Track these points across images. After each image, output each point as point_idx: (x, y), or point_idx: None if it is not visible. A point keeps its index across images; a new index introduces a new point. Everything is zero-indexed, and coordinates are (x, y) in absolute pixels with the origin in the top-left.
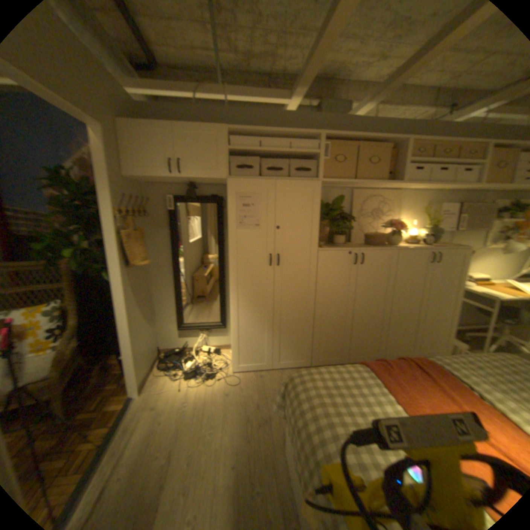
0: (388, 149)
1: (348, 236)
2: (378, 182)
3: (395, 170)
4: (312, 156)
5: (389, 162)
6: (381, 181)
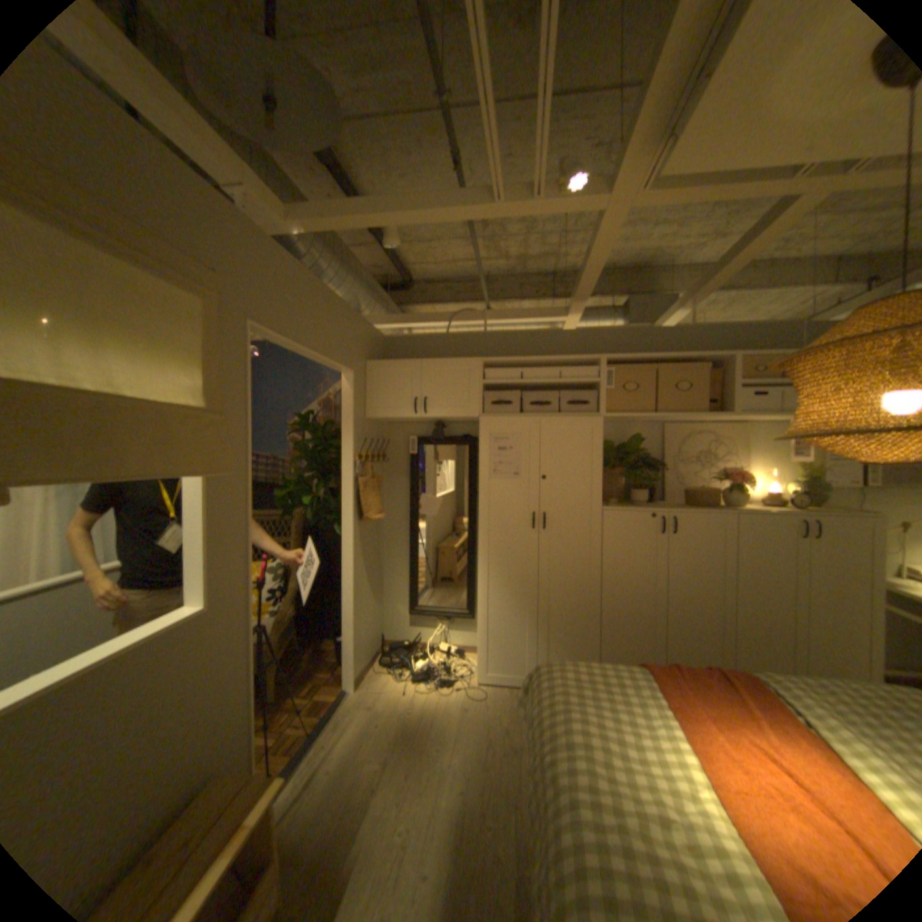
0: (707, 370)
1: (661, 492)
2: (690, 415)
3: (721, 398)
4: (590, 385)
5: (707, 388)
6: (696, 414)
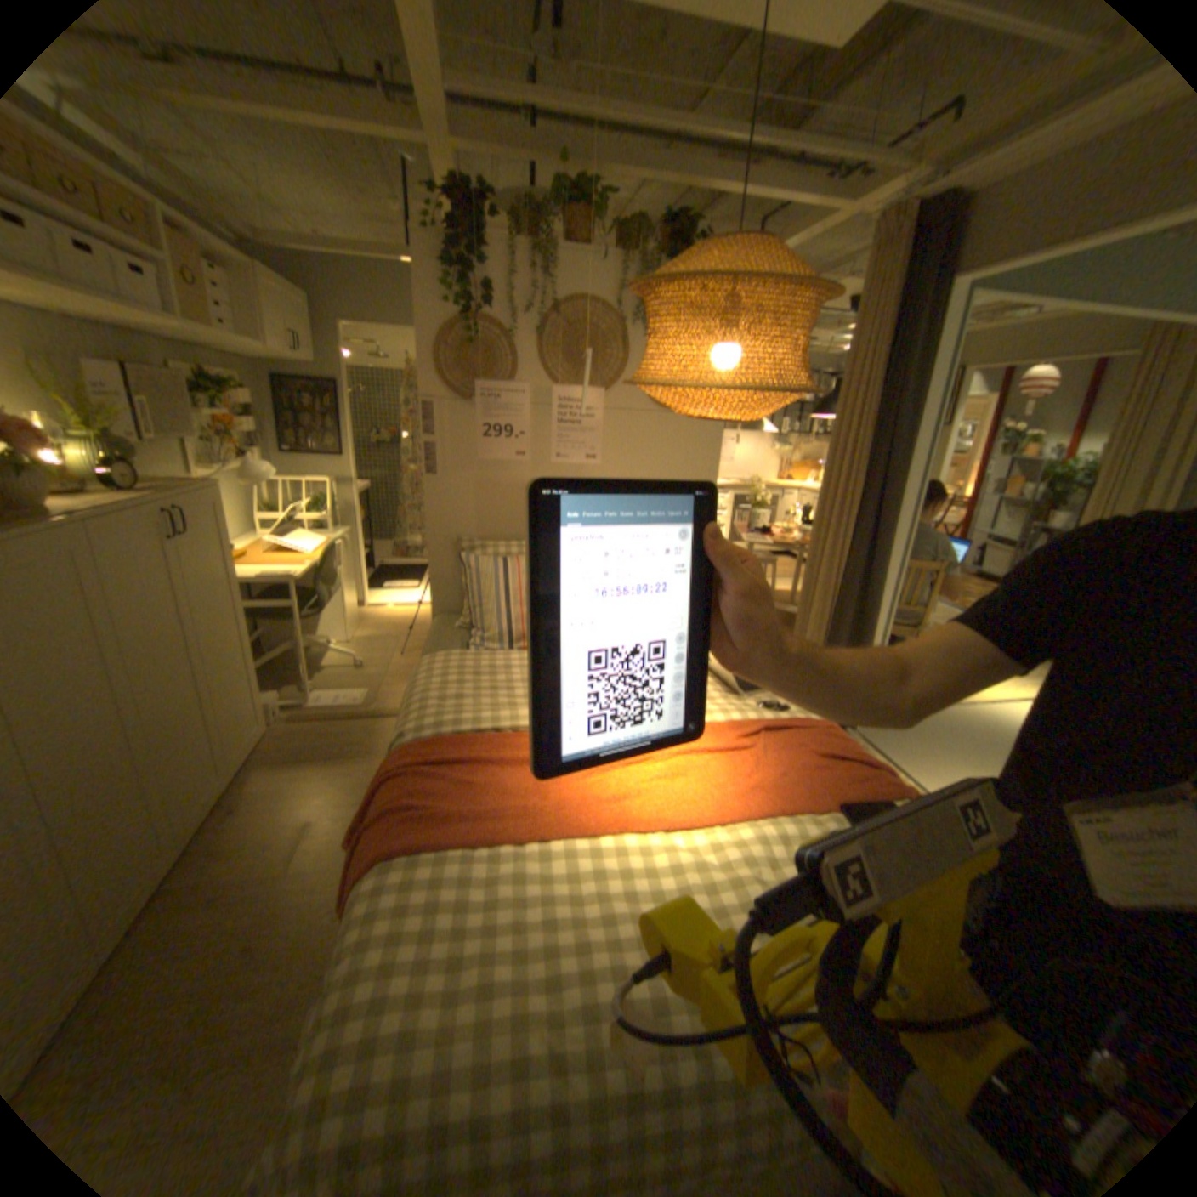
0: None
1: None
2: None
3: None
4: None
5: None
6: None
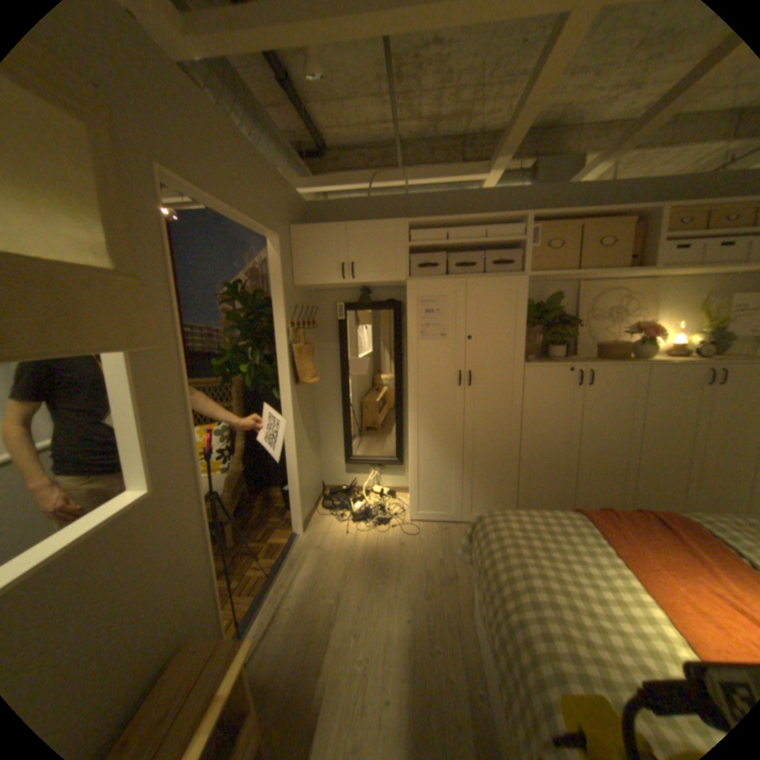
0: (630, 224)
1: (572, 347)
2: (613, 271)
3: (642, 253)
4: (515, 244)
5: (631, 243)
6: (619, 270)
